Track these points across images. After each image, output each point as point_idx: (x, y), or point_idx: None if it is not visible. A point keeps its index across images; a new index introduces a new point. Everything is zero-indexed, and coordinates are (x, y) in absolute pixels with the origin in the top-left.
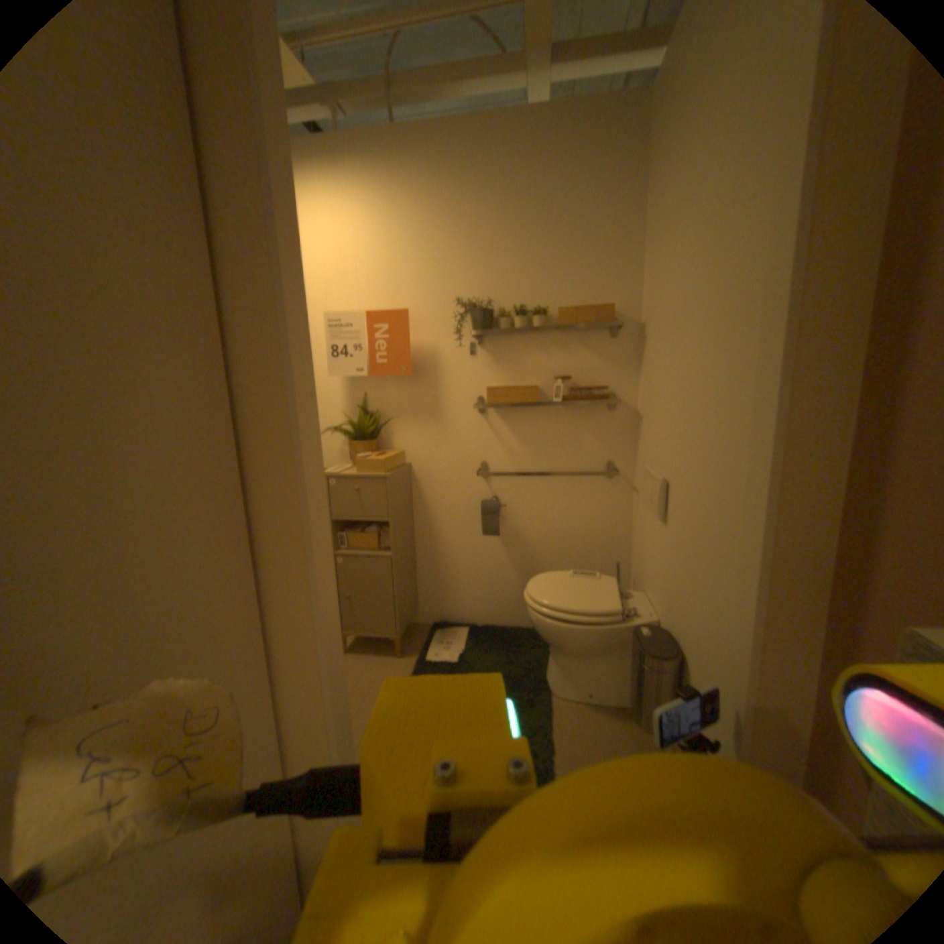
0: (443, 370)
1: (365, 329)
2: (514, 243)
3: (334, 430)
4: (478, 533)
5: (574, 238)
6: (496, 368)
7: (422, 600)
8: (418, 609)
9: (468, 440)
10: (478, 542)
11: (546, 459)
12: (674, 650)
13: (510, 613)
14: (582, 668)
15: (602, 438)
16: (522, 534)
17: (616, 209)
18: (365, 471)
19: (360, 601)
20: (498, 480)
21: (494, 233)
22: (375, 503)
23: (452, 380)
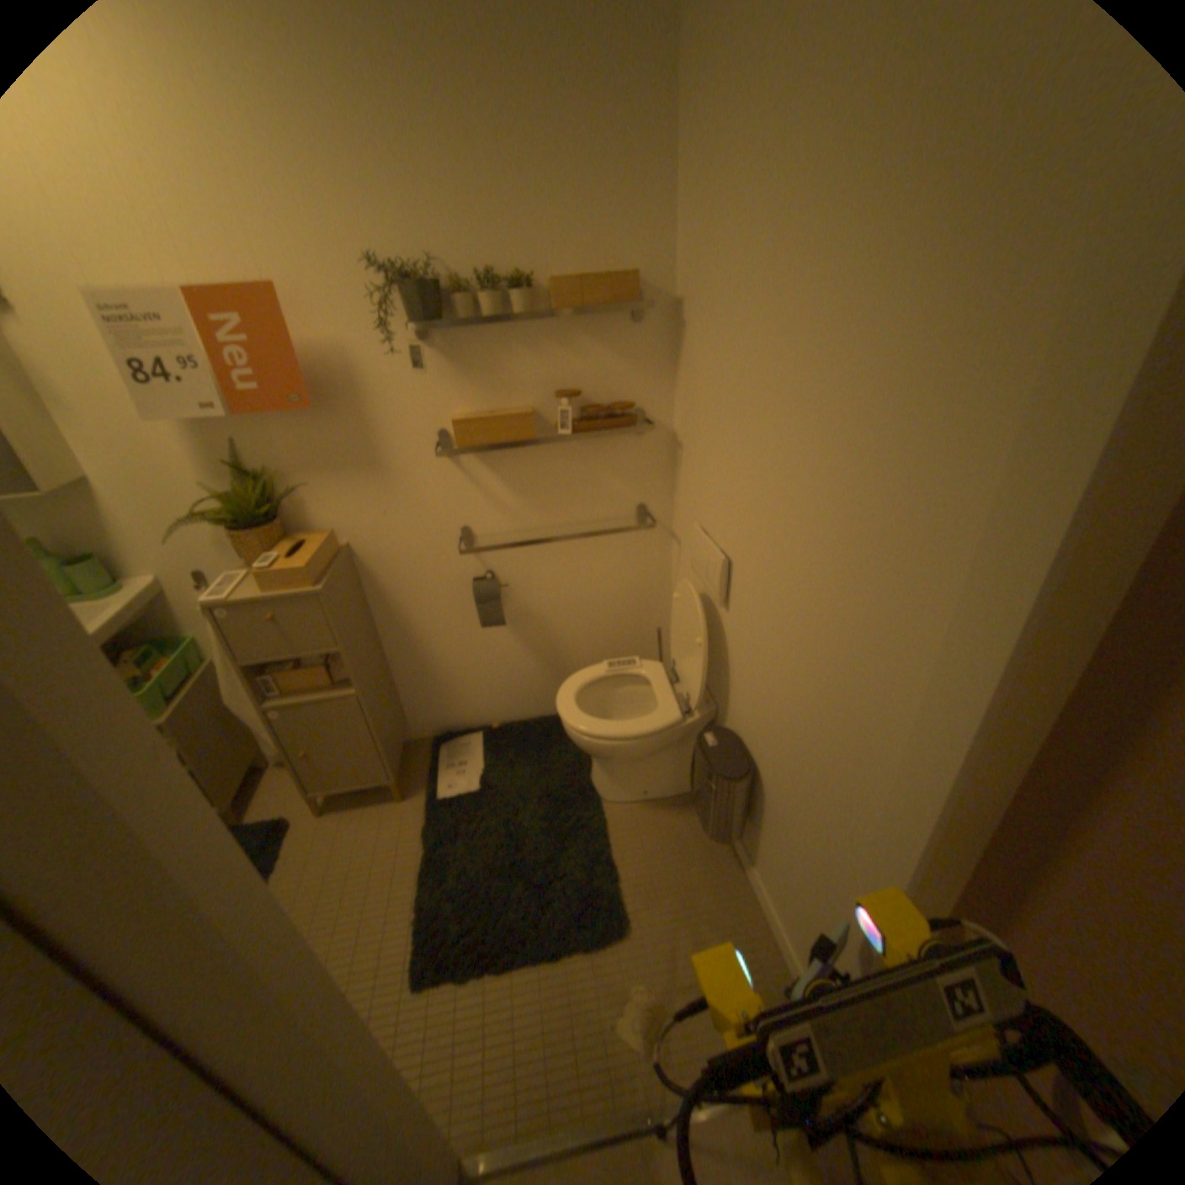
0: (368, 393)
1: (193, 329)
2: (456, 146)
3: (190, 513)
4: (473, 624)
5: (562, 142)
6: (460, 385)
7: (410, 716)
8: (407, 727)
9: (435, 501)
10: (475, 635)
11: (554, 515)
12: (743, 765)
13: (530, 705)
14: (631, 772)
15: (627, 479)
16: (533, 615)
17: (628, 87)
18: (276, 592)
19: (322, 759)
20: (490, 552)
21: (413, 121)
22: (309, 634)
23: (388, 410)
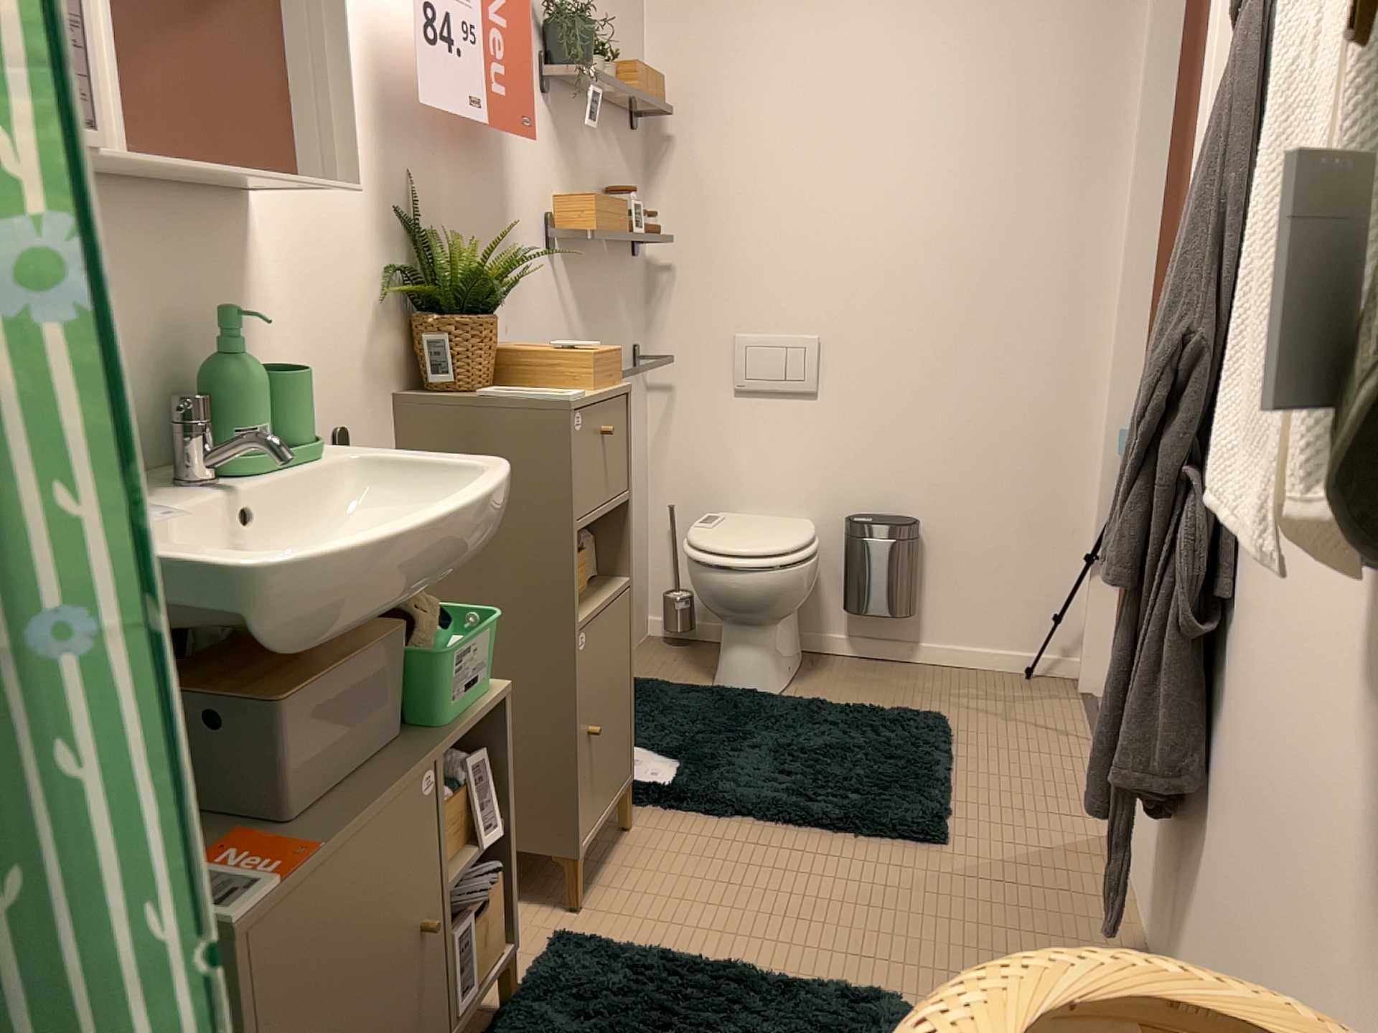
0: (511, 149)
1: None
2: None
3: (380, 294)
4: None
5: None
6: (560, 162)
7: None
8: None
9: (540, 318)
10: None
11: None
12: (902, 518)
13: None
14: (782, 640)
15: (630, 310)
16: None
17: None
18: (606, 386)
19: (601, 739)
20: None
21: None
22: (618, 464)
23: (521, 176)
